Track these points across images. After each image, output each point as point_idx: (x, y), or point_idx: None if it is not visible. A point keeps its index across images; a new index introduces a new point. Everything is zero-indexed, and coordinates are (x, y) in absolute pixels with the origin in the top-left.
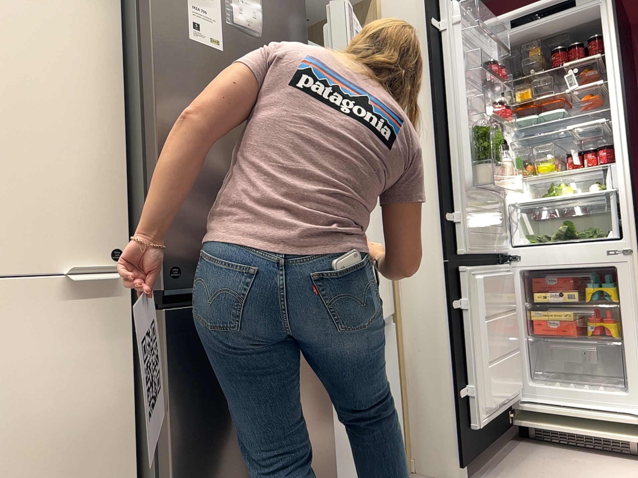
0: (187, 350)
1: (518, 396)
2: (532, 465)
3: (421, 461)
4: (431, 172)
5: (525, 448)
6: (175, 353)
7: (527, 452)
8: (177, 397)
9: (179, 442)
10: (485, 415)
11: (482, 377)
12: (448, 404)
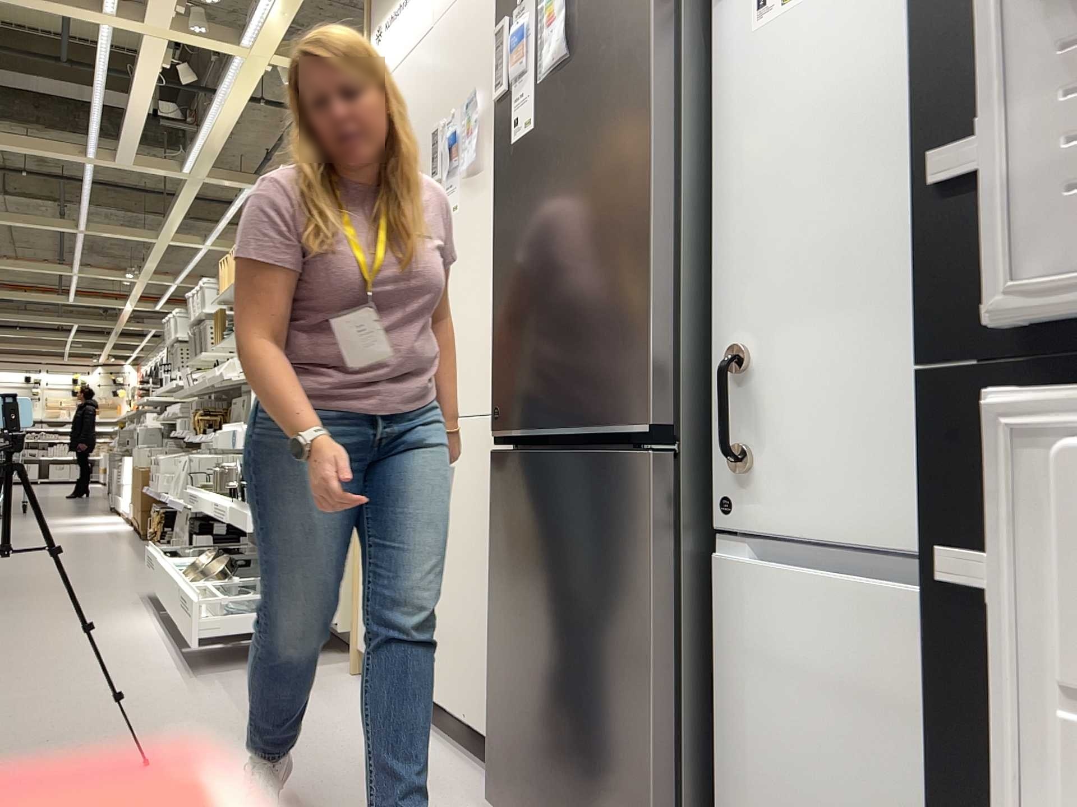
0: (501, 499)
1: None
2: None
3: None
4: None
5: None
6: (495, 498)
7: None
8: (495, 544)
9: (494, 591)
10: None
11: None
12: None
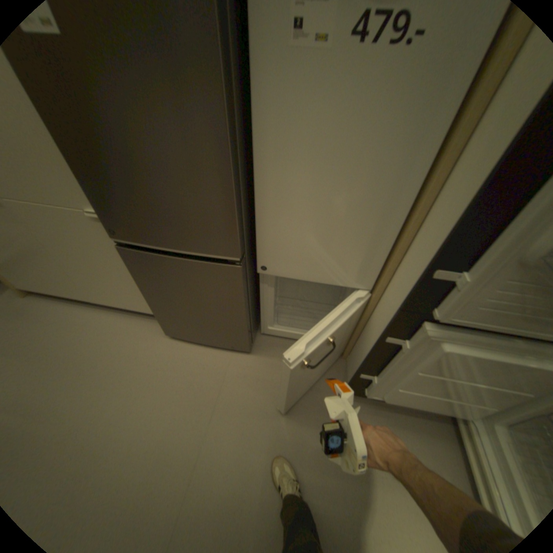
0: (135, 263)
1: (463, 415)
2: (407, 439)
3: (349, 361)
4: (482, 193)
5: (439, 429)
6: (130, 262)
7: (431, 431)
8: (138, 277)
9: (145, 290)
10: (379, 395)
11: (390, 384)
12: (362, 366)
